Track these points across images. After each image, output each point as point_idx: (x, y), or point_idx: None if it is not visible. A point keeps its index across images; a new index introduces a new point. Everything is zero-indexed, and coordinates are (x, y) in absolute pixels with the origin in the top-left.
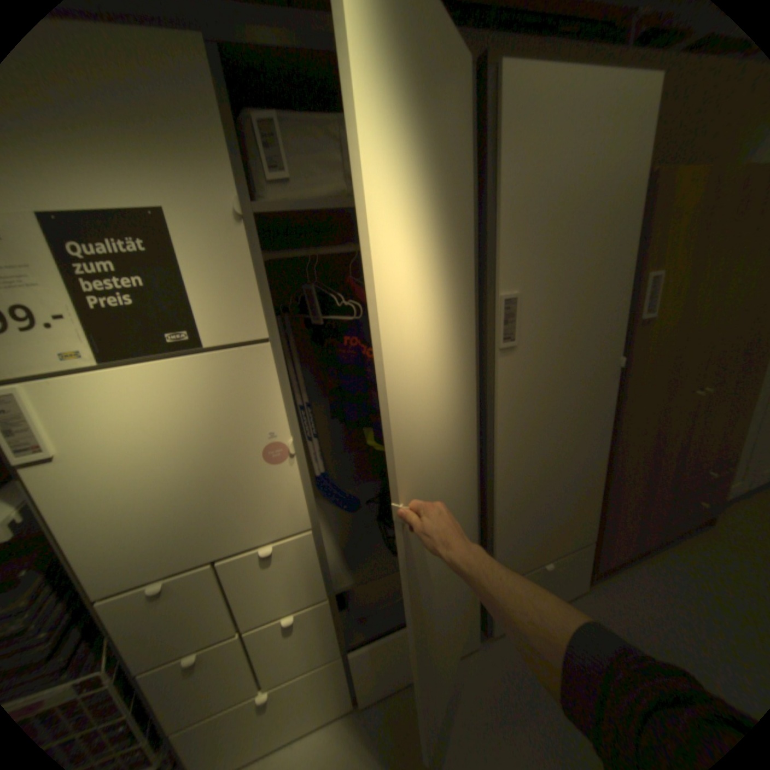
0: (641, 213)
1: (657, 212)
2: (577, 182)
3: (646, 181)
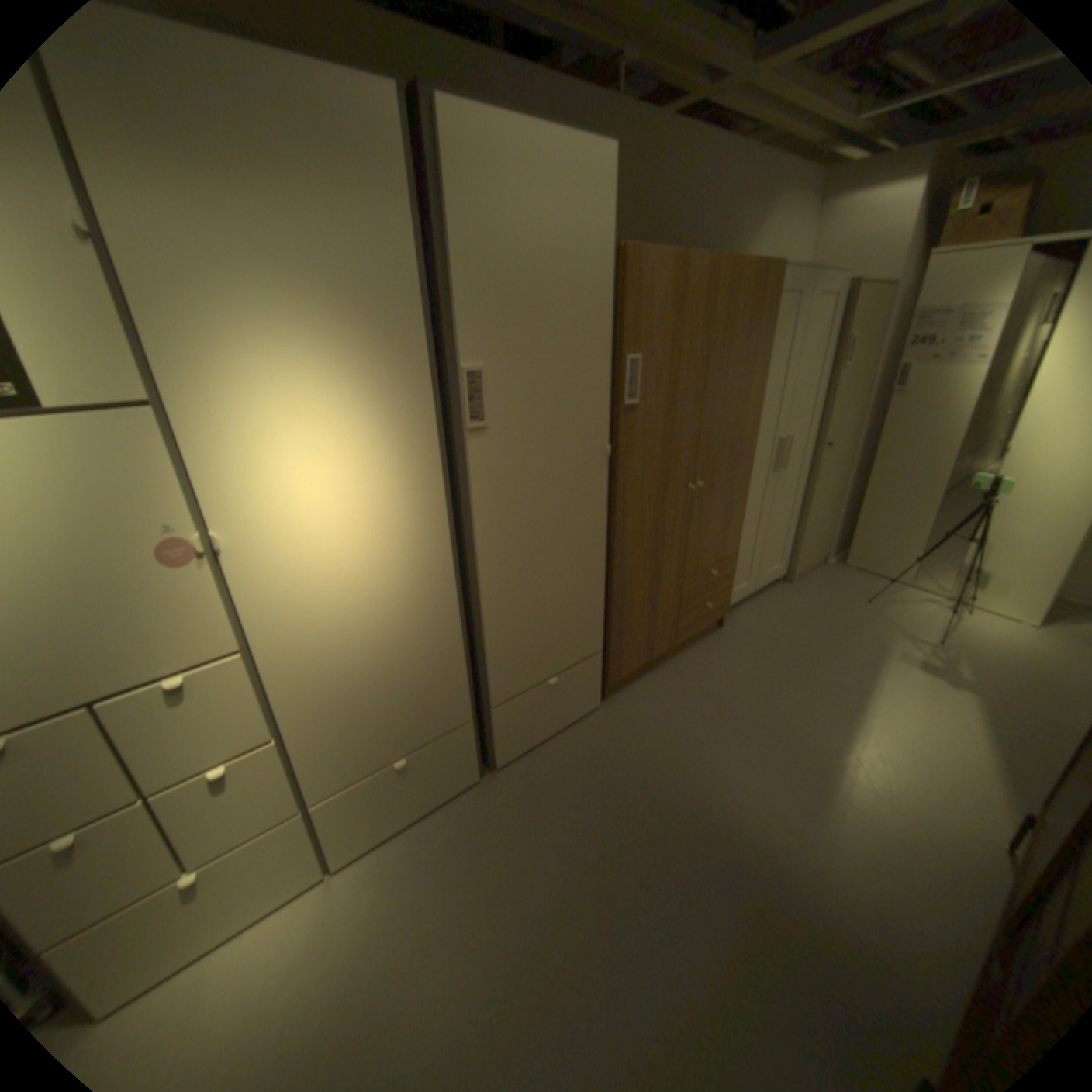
0: (611, 291)
1: (626, 291)
2: (537, 247)
3: (615, 256)
